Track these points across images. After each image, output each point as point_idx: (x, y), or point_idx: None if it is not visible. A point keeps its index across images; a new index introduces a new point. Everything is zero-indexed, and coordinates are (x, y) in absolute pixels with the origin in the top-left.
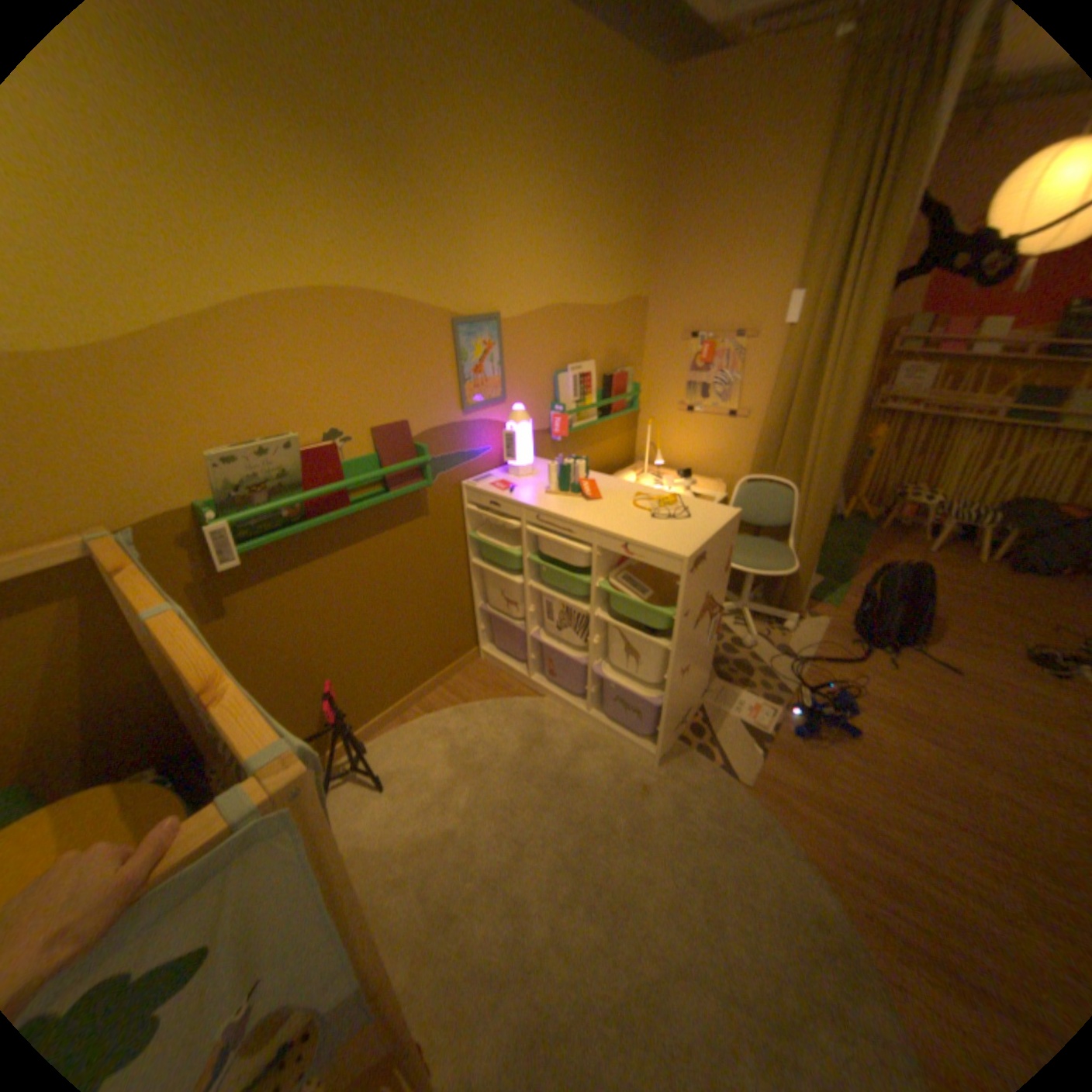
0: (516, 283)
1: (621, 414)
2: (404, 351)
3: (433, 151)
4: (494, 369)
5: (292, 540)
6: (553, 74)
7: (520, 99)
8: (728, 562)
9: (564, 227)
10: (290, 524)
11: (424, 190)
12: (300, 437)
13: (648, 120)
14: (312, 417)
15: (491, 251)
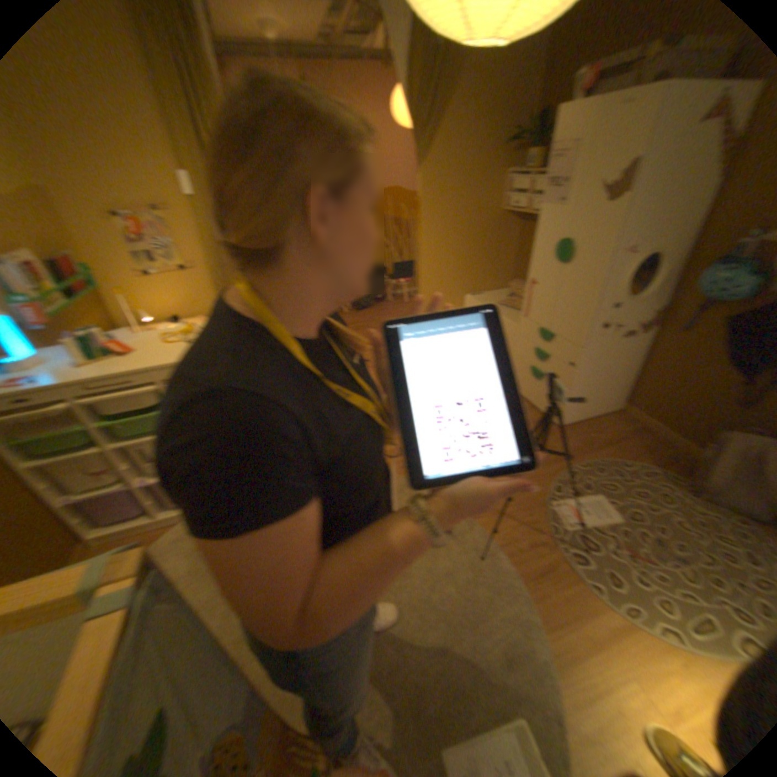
0: None
1: (82, 292)
2: None
3: None
4: None
5: None
6: None
7: None
8: None
9: None
10: None
11: None
12: None
13: None
14: None
15: None
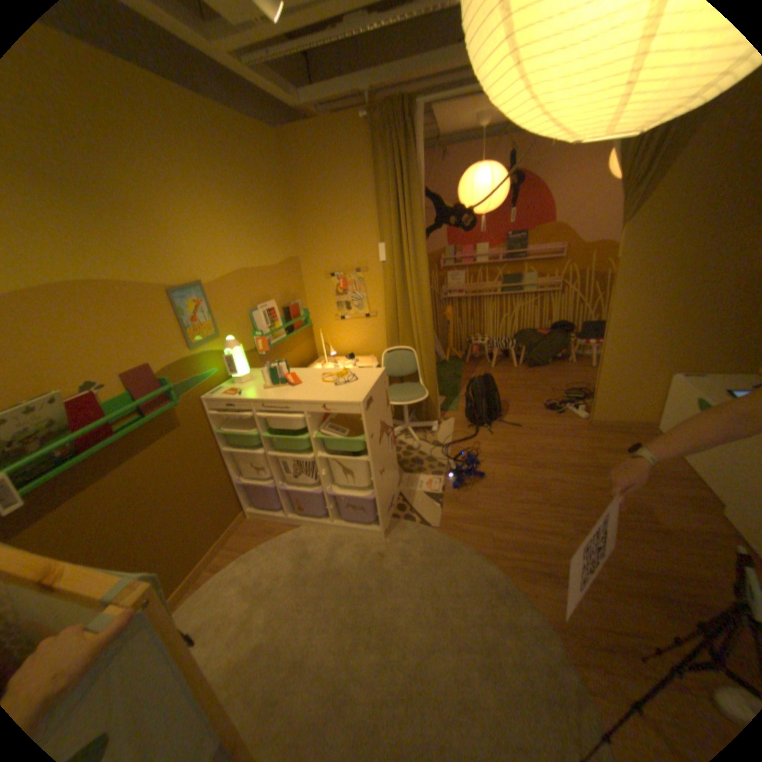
0: (208, 259)
1: (301, 329)
2: (135, 316)
3: (127, 185)
4: (206, 316)
5: (68, 472)
6: (201, 135)
7: (182, 150)
8: (387, 400)
9: (232, 222)
10: (65, 460)
11: (126, 209)
12: (59, 393)
13: (270, 157)
14: (67, 376)
15: (185, 242)
